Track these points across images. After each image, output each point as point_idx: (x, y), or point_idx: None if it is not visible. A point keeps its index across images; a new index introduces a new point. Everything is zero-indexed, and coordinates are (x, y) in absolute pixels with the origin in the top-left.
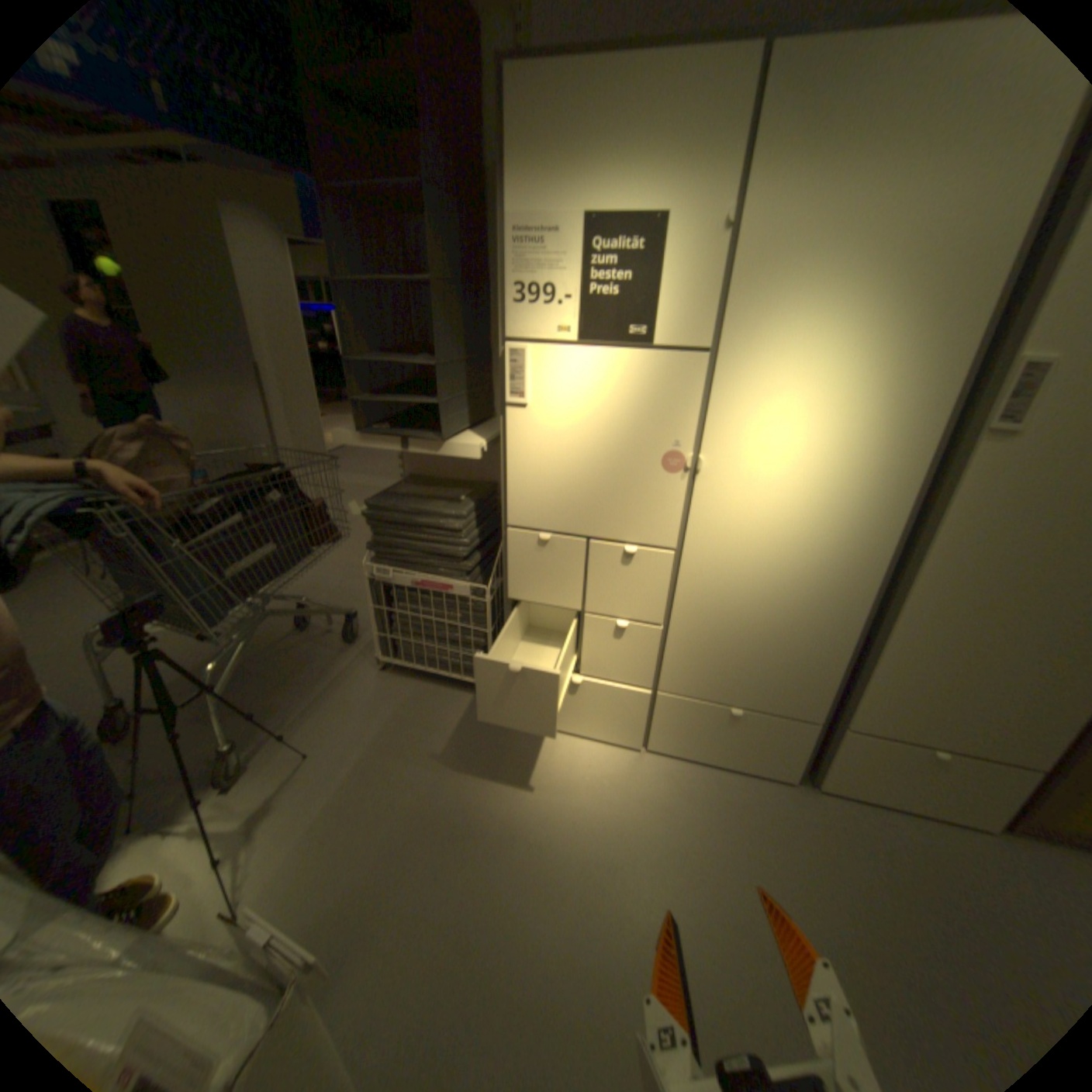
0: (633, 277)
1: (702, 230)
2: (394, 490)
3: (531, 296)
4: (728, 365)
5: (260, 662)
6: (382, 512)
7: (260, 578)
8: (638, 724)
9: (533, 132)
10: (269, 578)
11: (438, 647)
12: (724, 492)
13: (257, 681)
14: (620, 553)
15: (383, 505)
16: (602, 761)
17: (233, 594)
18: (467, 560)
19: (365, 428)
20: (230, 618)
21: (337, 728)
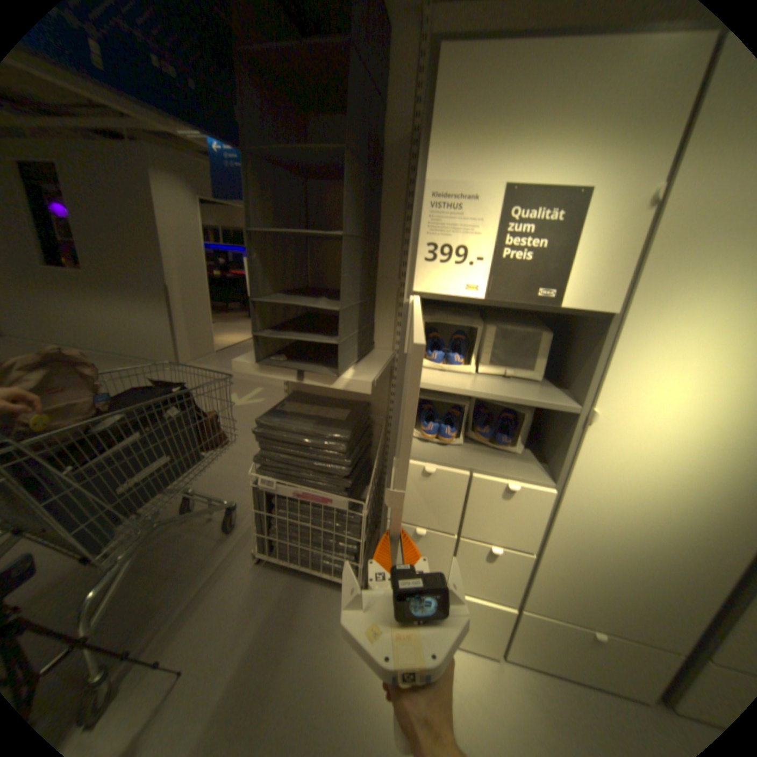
0: (550, 244)
1: (627, 205)
2: (282, 407)
3: (444, 255)
4: (636, 330)
5: (144, 555)
6: (272, 430)
7: (152, 490)
8: (500, 638)
9: (465, 106)
10: (160, 489)
11: (311, 550)
12: (616, 443)
13: (139, 575)
14: (503, 488)
15: (273, 423)
16: (466, 674)
17: (122, 512)
18: (347, 477)
19: (263, 357)
20: (117, 535)
21: (213, 633)
